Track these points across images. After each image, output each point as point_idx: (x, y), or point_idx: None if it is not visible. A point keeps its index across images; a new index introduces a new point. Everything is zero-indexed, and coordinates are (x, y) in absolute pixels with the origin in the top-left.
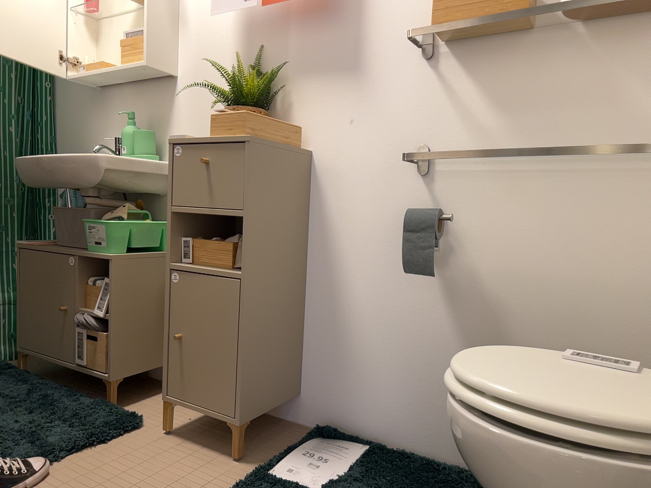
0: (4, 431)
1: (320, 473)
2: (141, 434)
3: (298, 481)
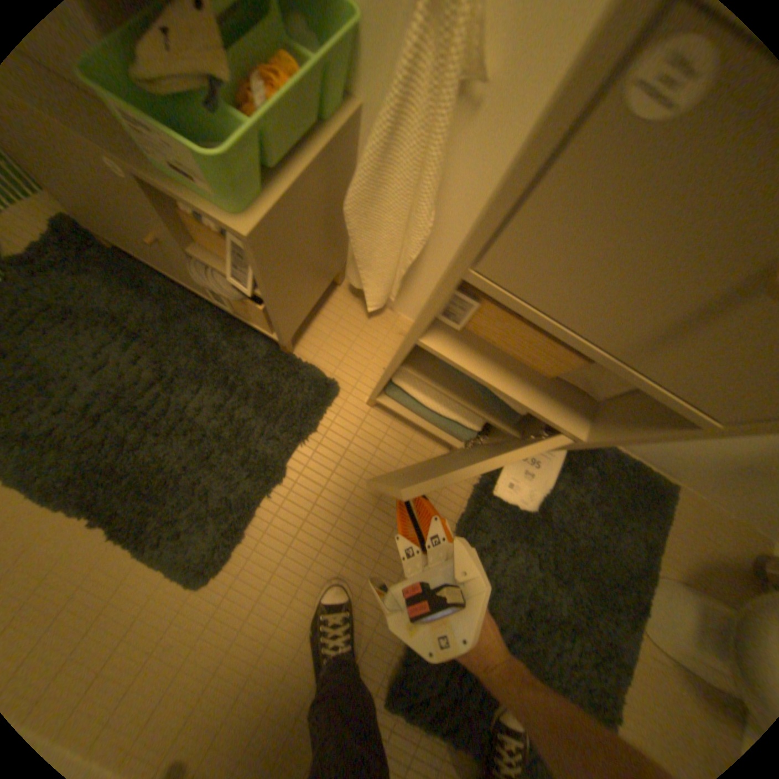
0: (202, 441)
1: (538, 484)
2: (346, 407)
3: (522, 499)
